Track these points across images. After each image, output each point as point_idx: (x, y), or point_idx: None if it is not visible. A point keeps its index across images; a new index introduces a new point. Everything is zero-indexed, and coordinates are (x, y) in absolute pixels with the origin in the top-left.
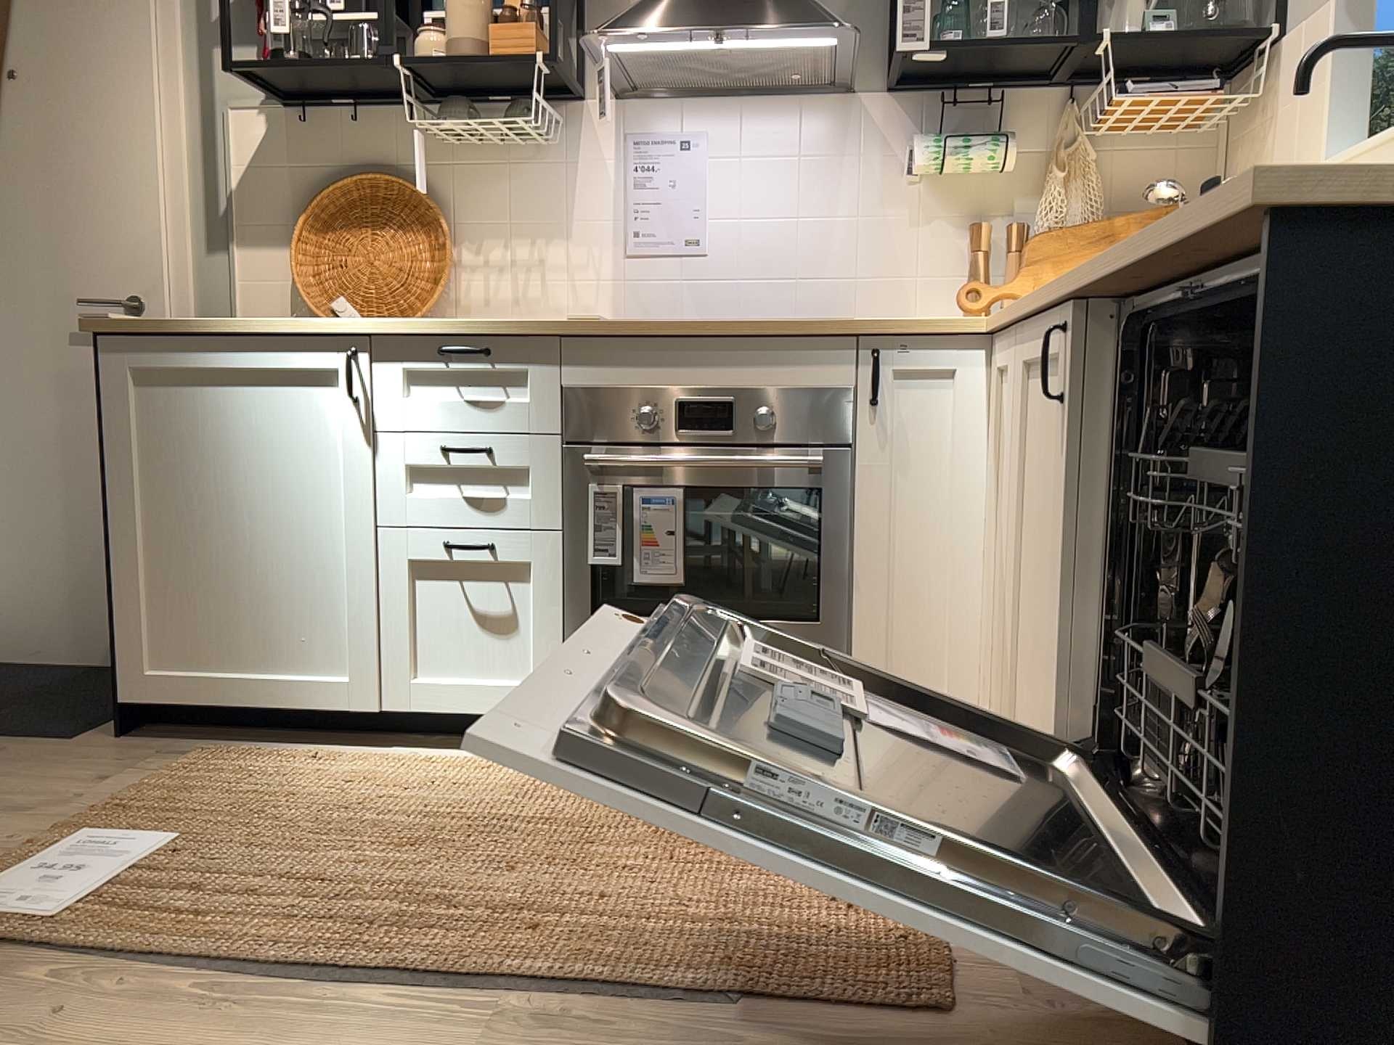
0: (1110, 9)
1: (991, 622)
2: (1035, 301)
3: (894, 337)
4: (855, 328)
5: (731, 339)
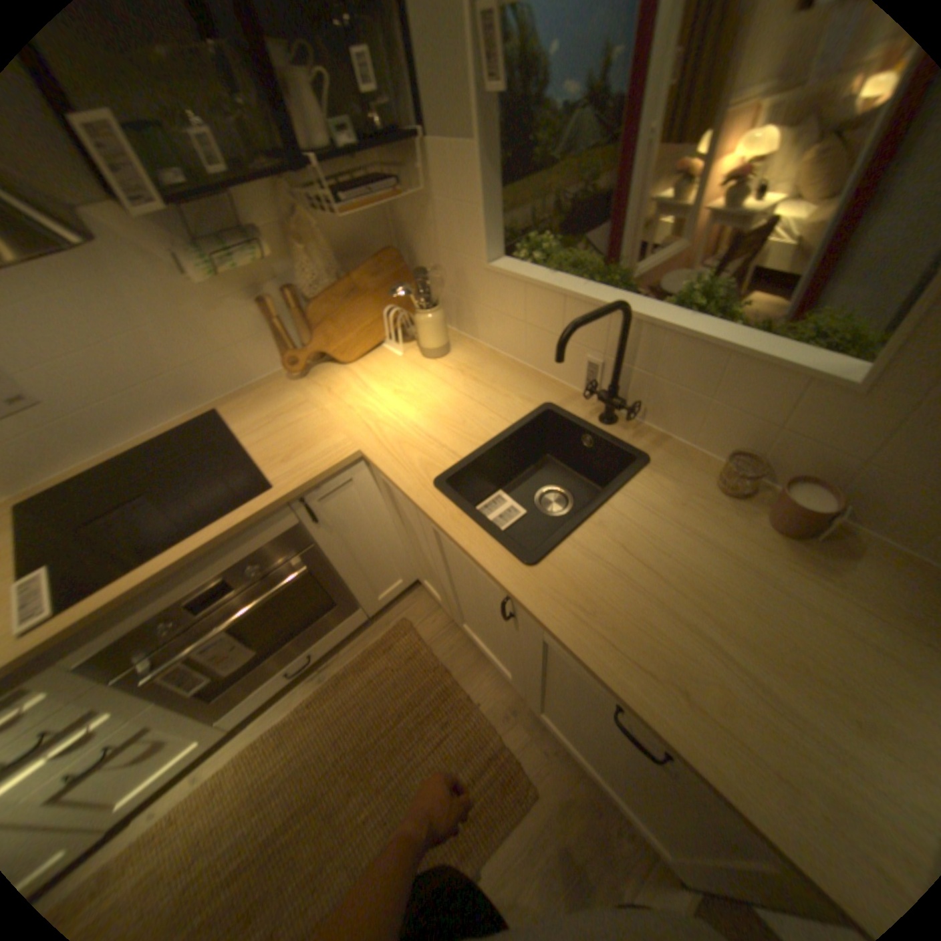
0: (299, 110)
1: (411, 556)
2: (443, 527)
3: (307, 487)
4: (280, 501)
5: (193, 556)
